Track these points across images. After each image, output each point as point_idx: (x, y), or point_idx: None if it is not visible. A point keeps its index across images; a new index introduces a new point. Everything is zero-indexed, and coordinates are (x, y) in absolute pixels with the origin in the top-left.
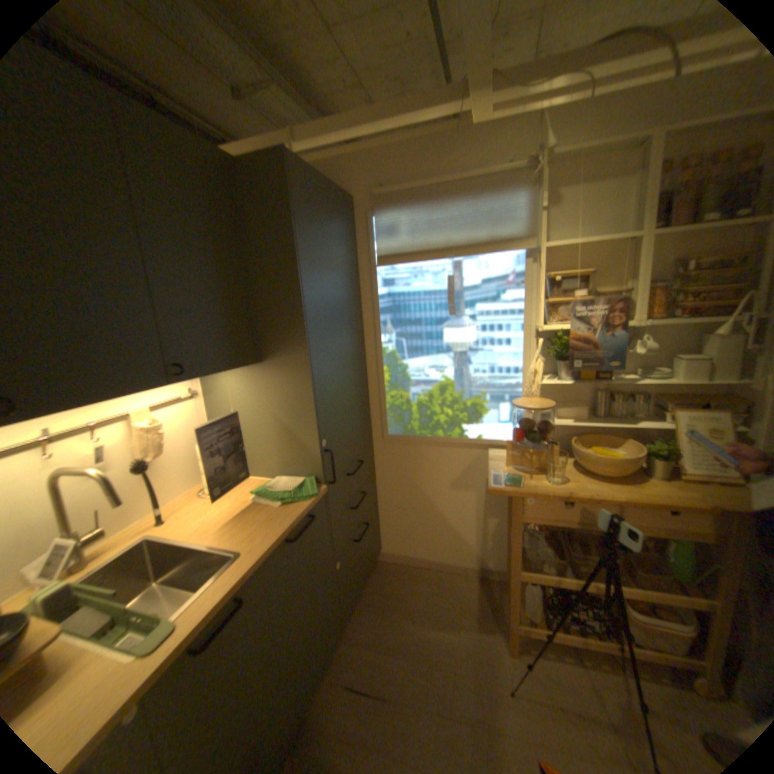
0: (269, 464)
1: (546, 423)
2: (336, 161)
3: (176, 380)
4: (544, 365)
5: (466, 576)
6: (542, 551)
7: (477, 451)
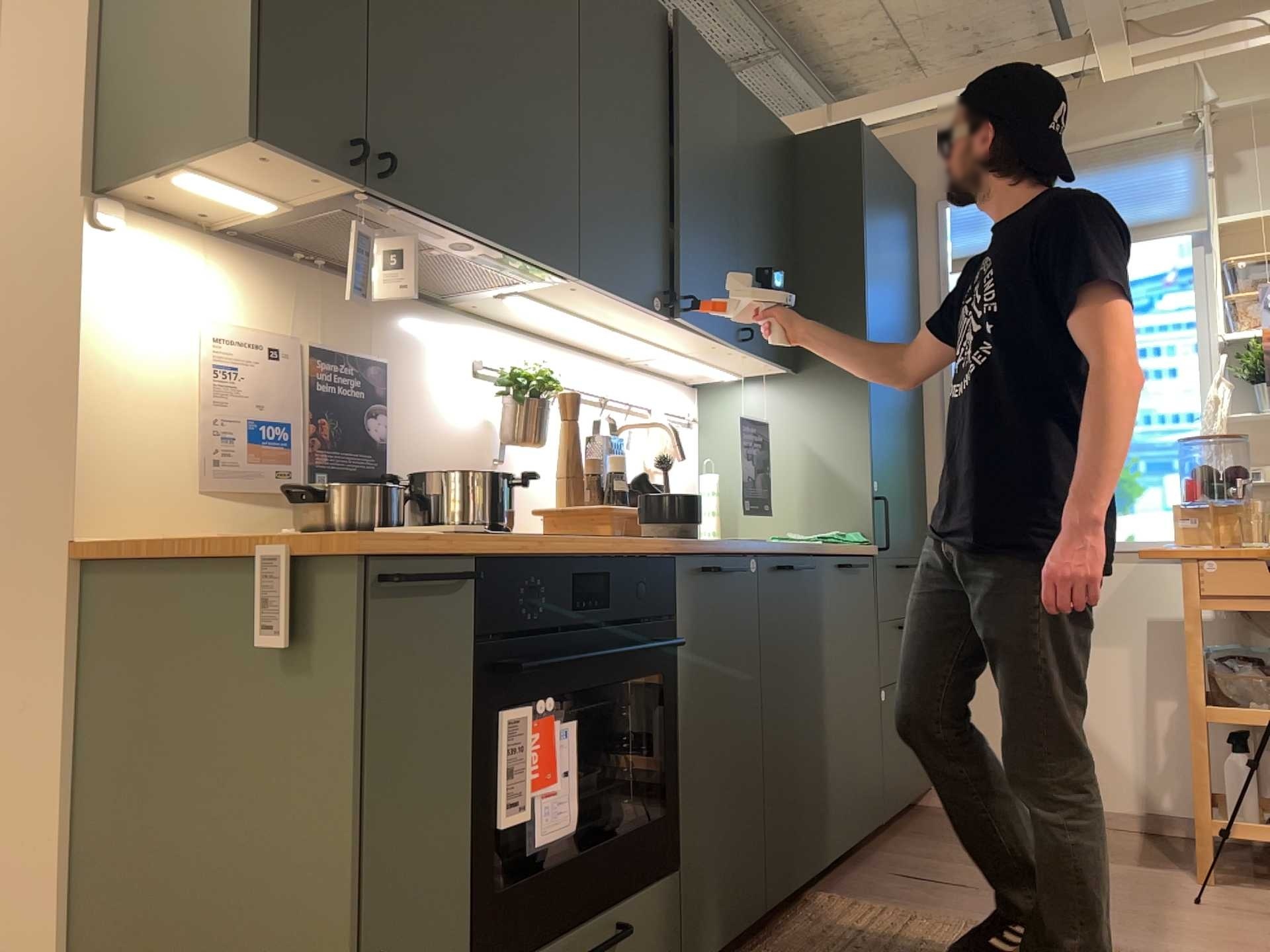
0: (788, 521)
1: (1236, 468)
2: (892, 140)
3: (731, 353)
4: (1237, 405)
5: (1116, 825)
6: (1246, 679)
7: (1125, 564)
